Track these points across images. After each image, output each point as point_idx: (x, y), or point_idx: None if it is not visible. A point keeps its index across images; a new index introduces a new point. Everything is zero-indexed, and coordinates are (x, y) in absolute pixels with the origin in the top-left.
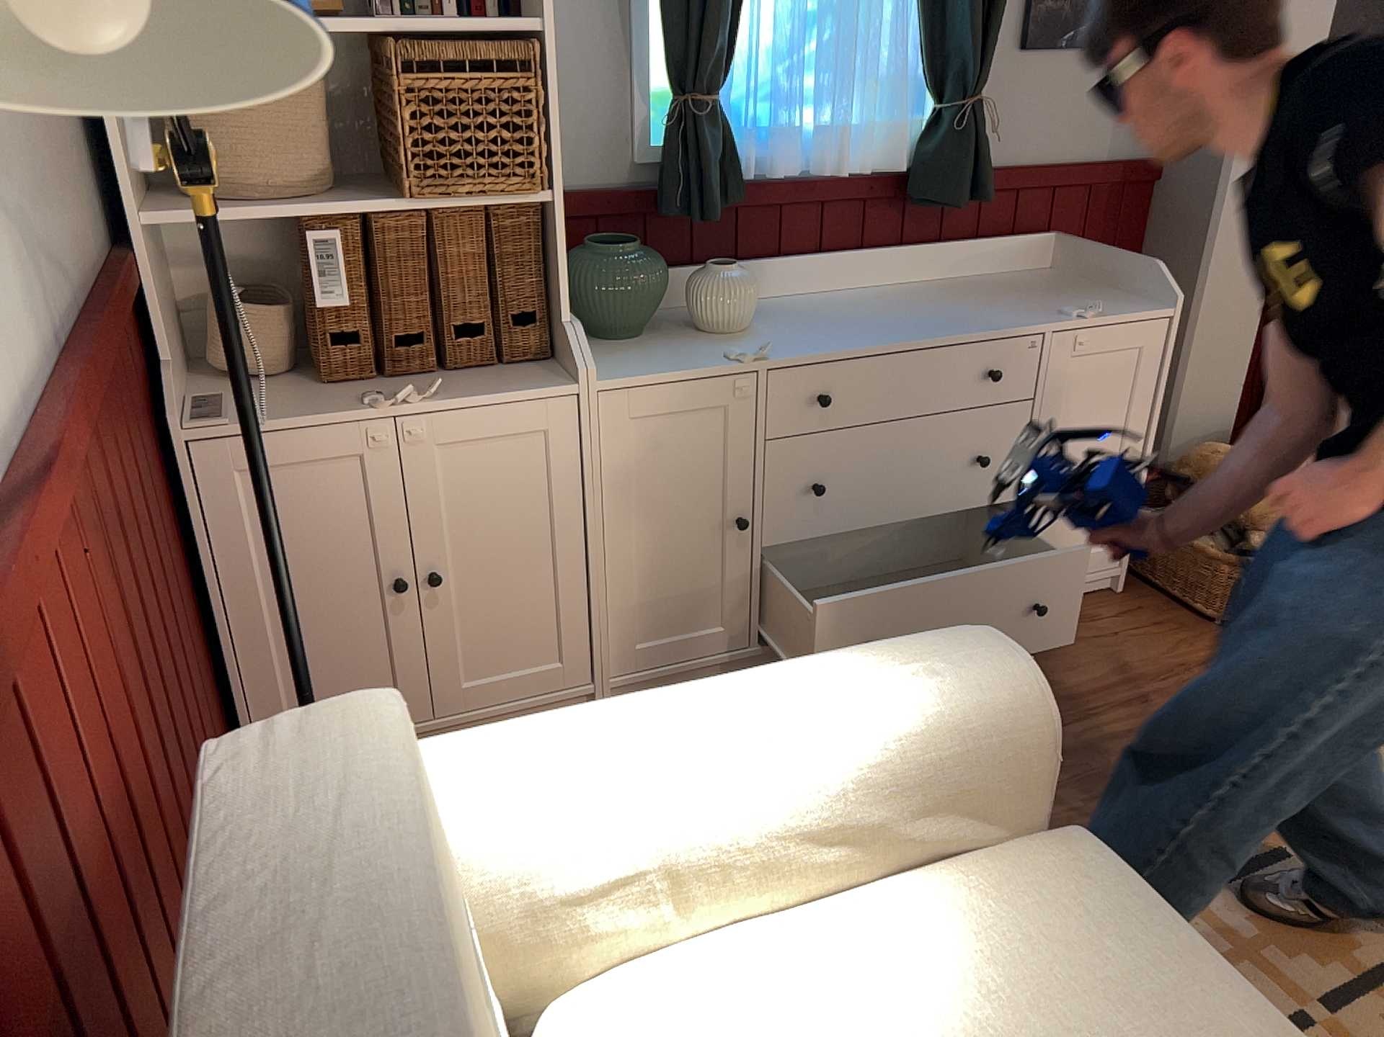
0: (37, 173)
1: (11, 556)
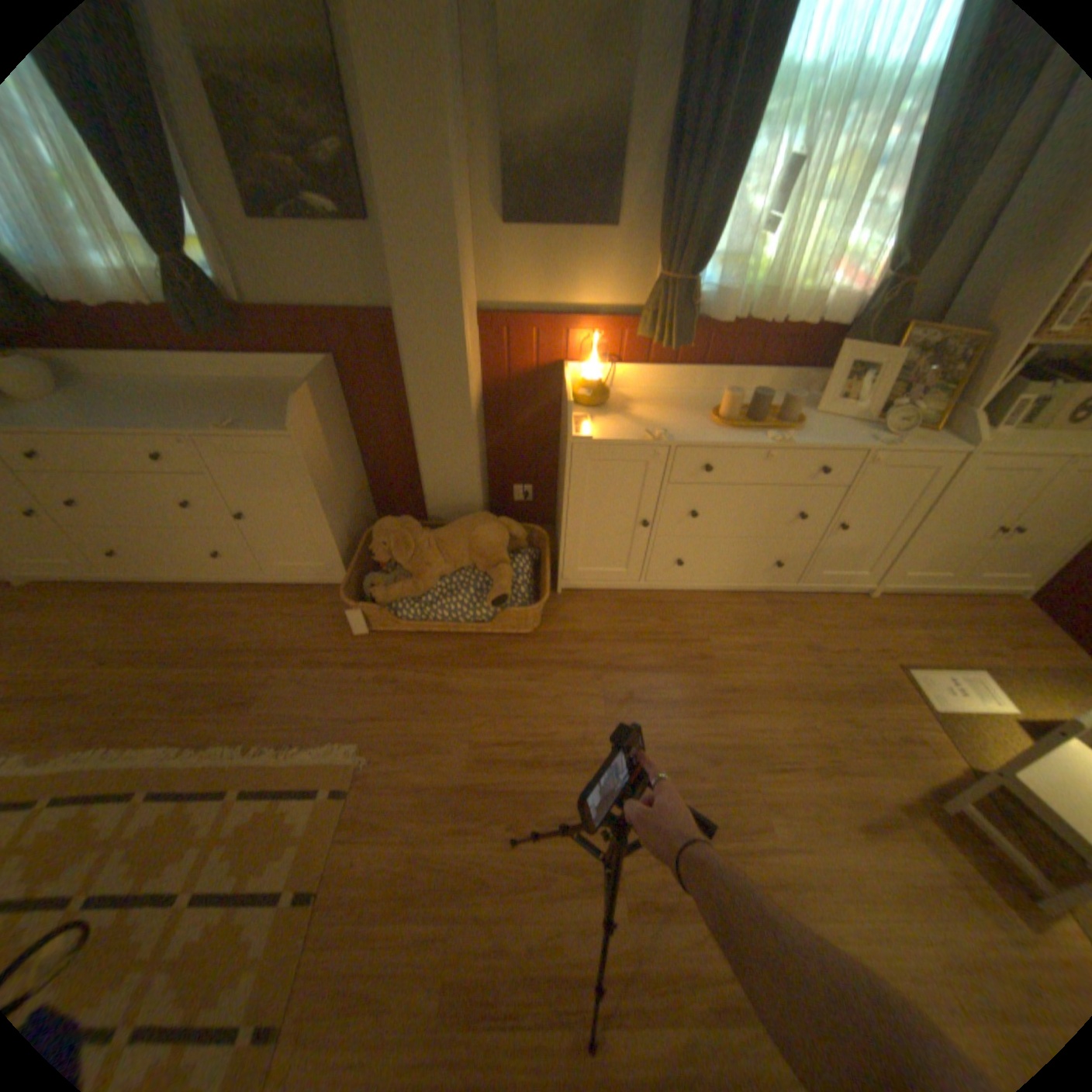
0: None
1: None
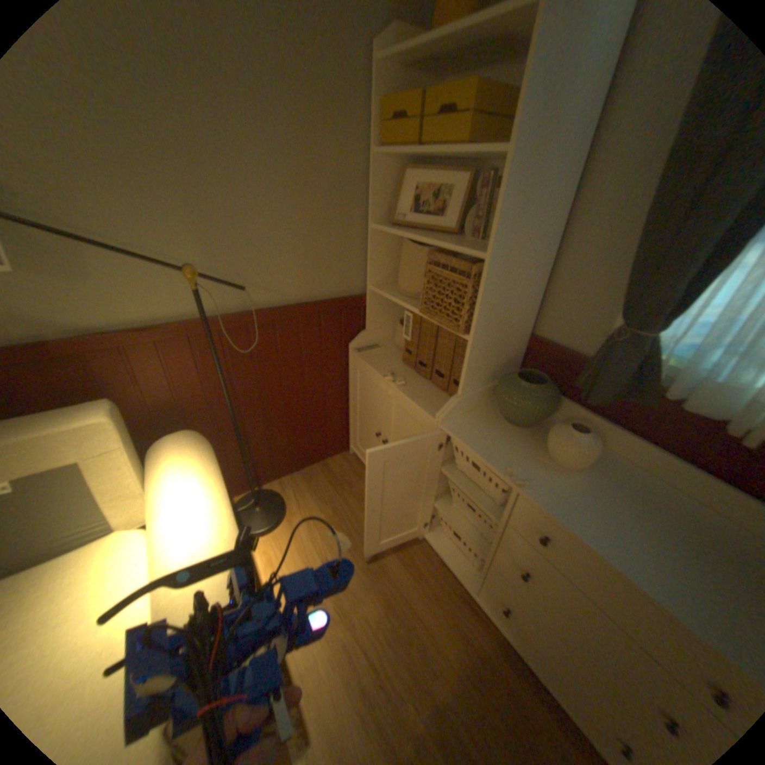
0: (284, 264)
1: (109, 341)
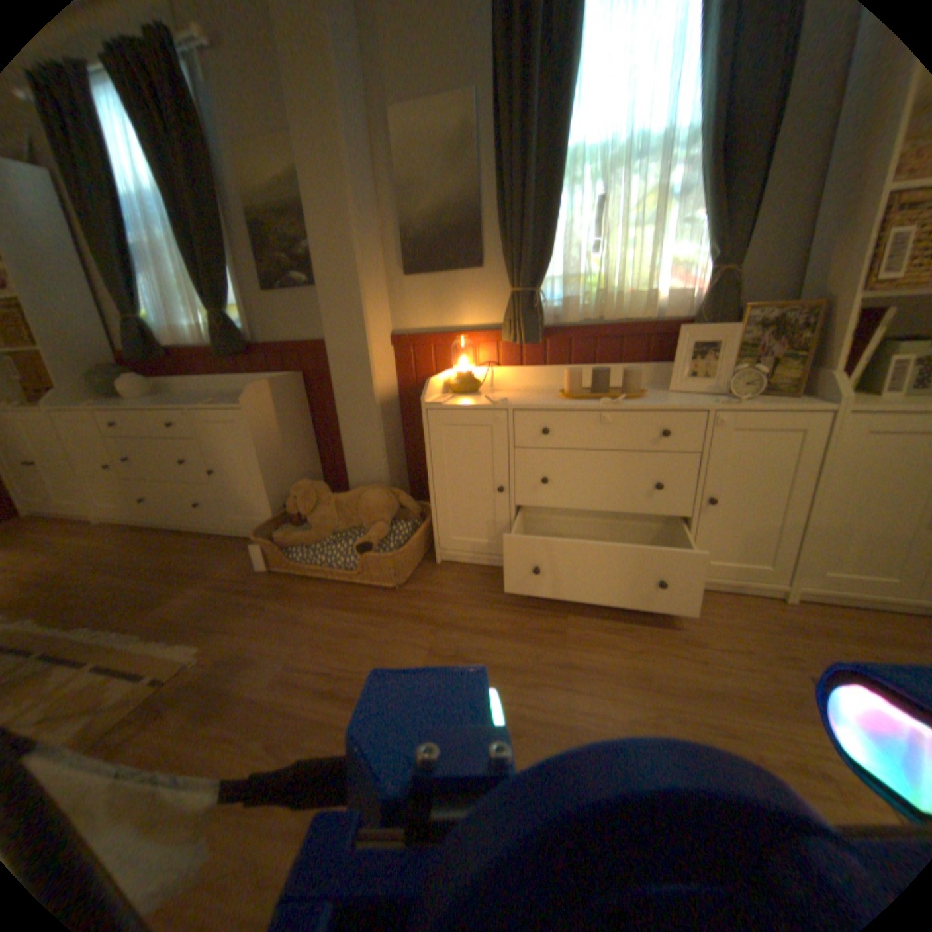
0: None
1: None
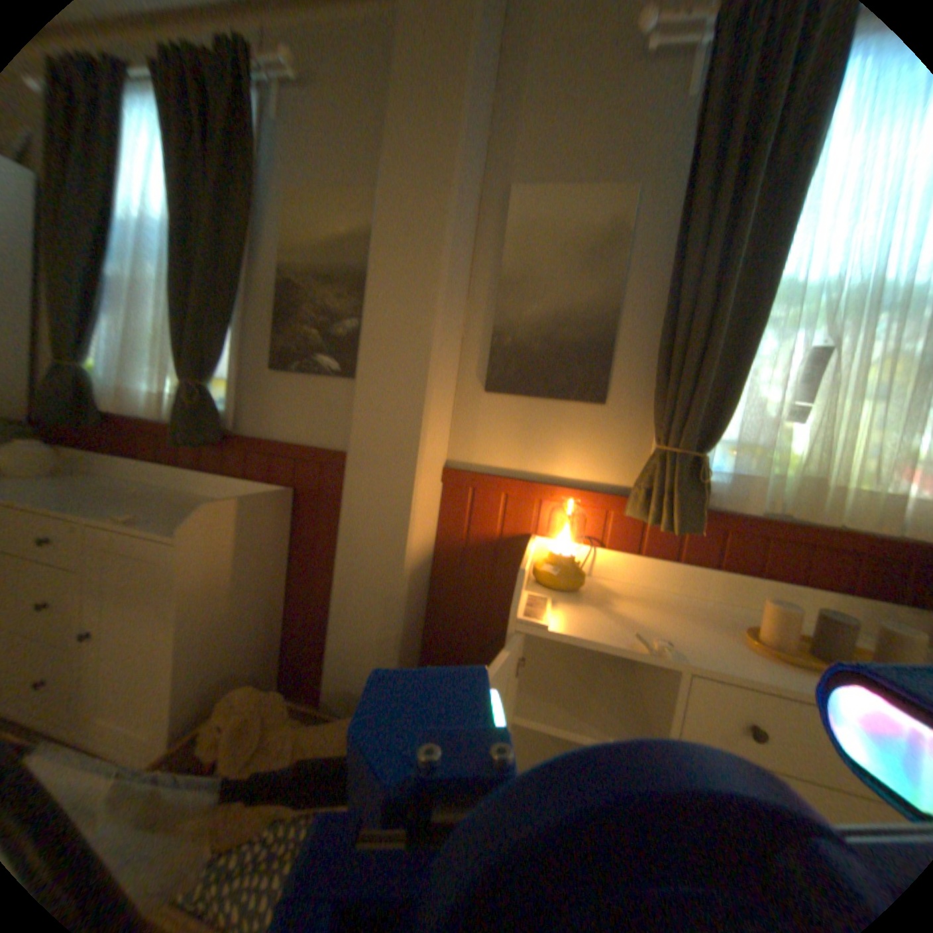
0: None
1: None
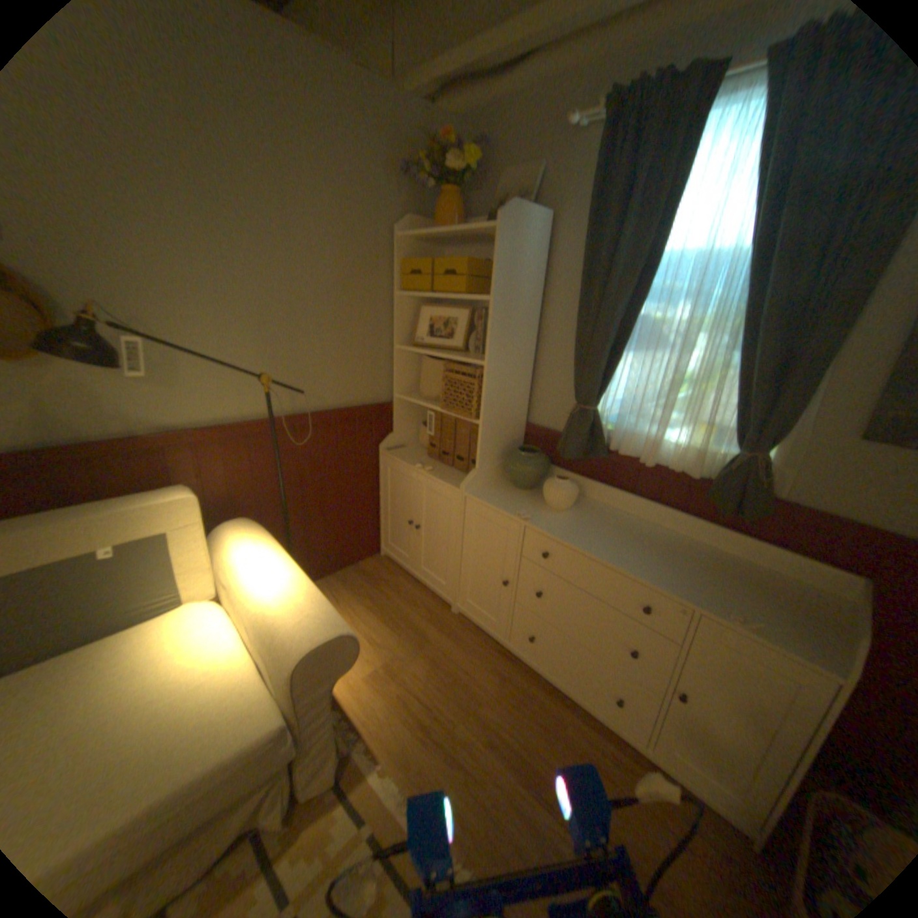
0: (326, 376)
1: (186, 437)
